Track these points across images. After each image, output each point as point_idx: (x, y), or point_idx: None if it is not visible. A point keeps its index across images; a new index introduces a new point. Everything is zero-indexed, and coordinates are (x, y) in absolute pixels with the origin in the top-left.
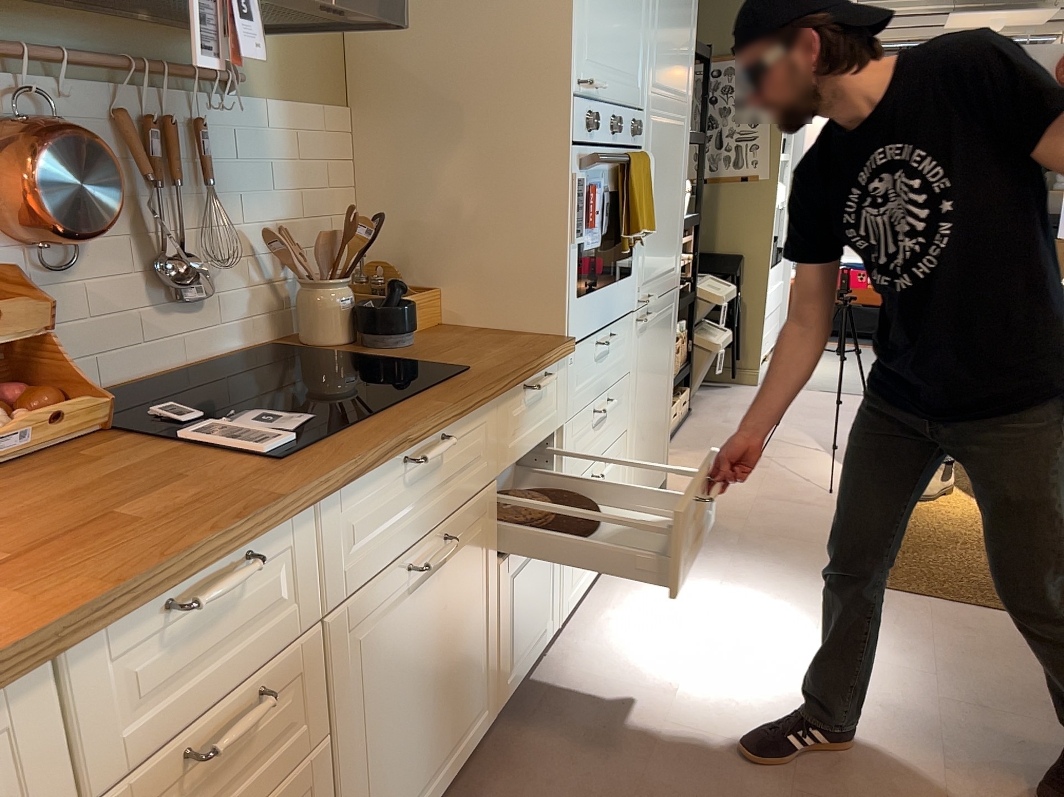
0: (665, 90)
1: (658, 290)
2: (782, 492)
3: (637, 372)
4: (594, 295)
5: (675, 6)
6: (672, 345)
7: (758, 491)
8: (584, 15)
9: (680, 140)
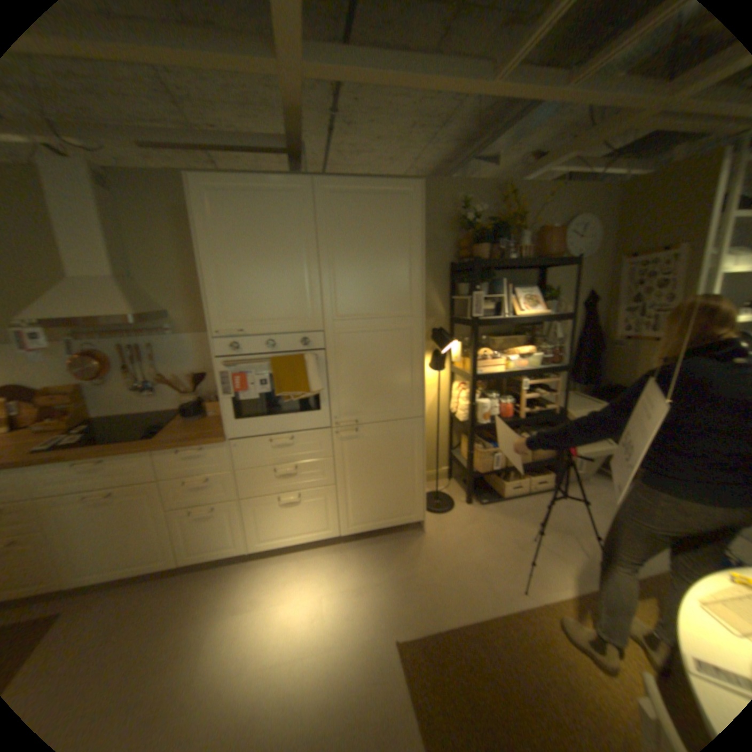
0: (360, 315)
1: (375, 418)
2: (494, 573)
3: (345, 459)
4: (258, 420)
5: (368, 270)
6: (414, 449)
7: (483, 561)
8: (216, 304)
9: (399, 338)
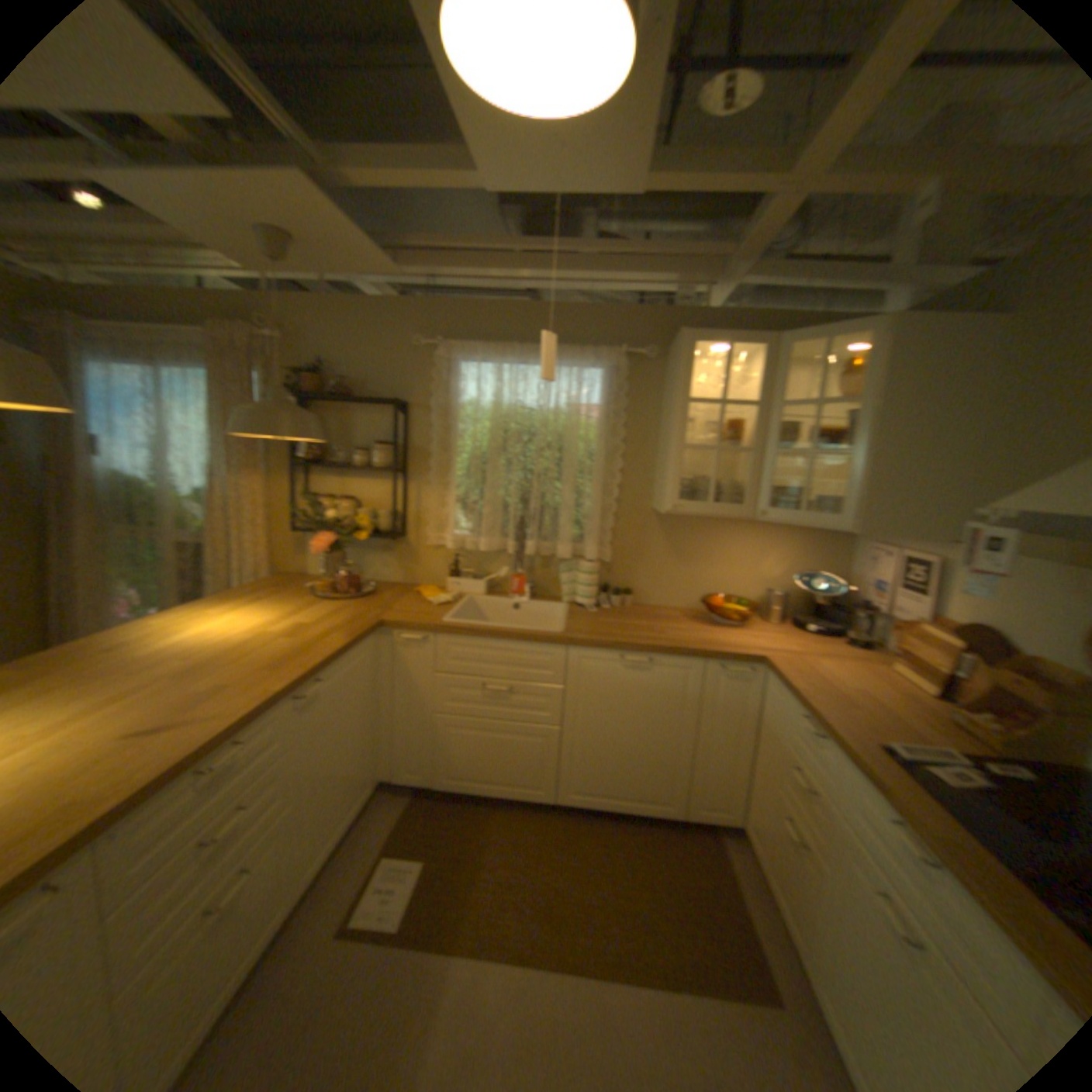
0: None
1: None
2: None
3: None
4: None
5: None
6: None
7: None
8: None
9: None
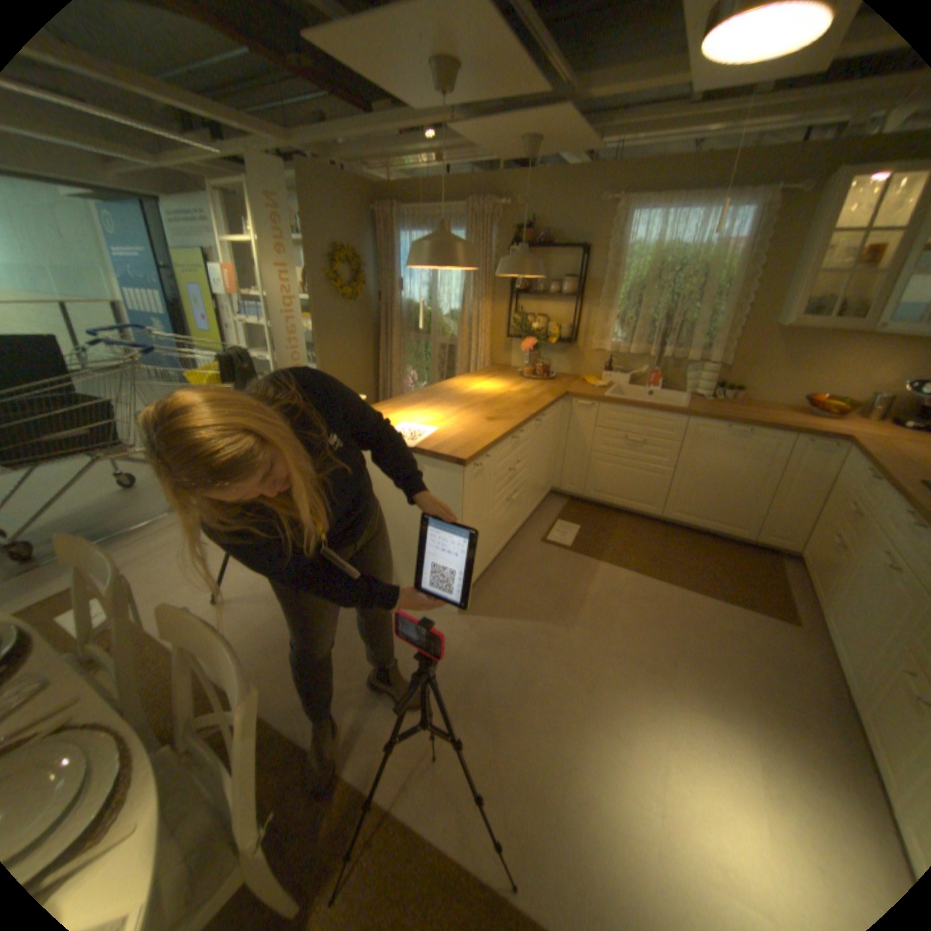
0: None
1: None
2: None
3: None
4: None
5: None
6: None
7: None
8: None
9: None
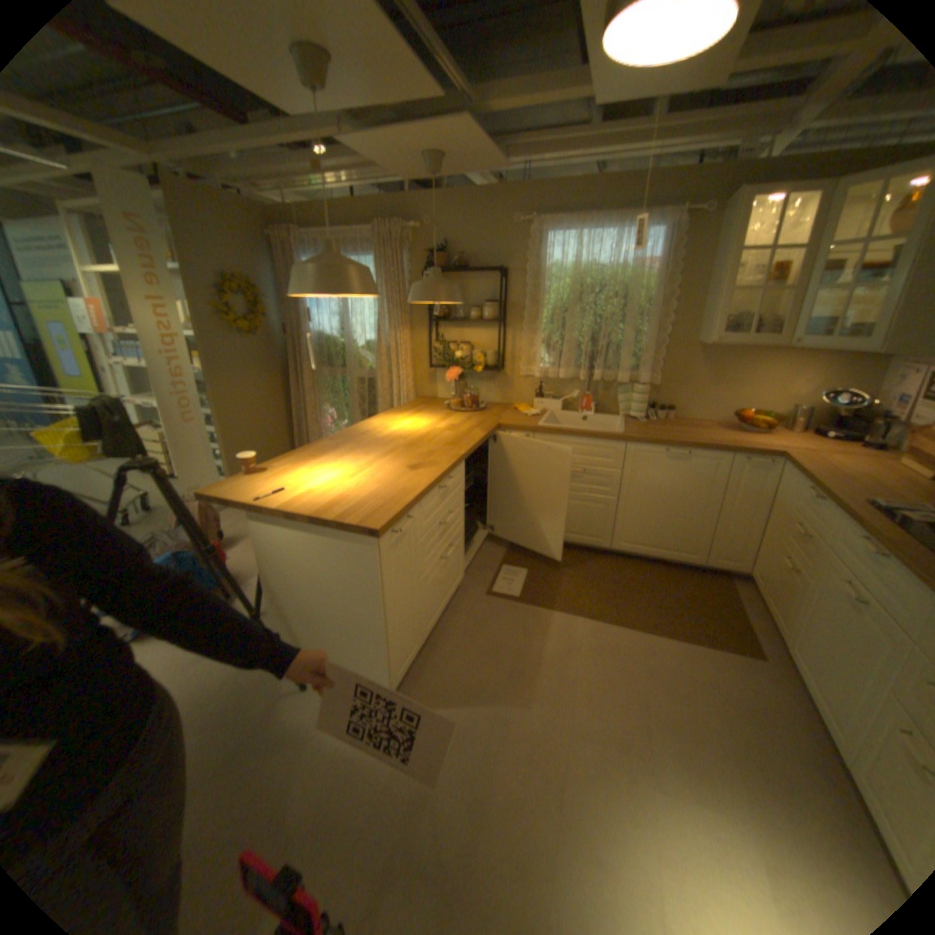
0: None
1: None
2: None
3: None
4: None
5: None
6: None
7: None
8: None
9: None
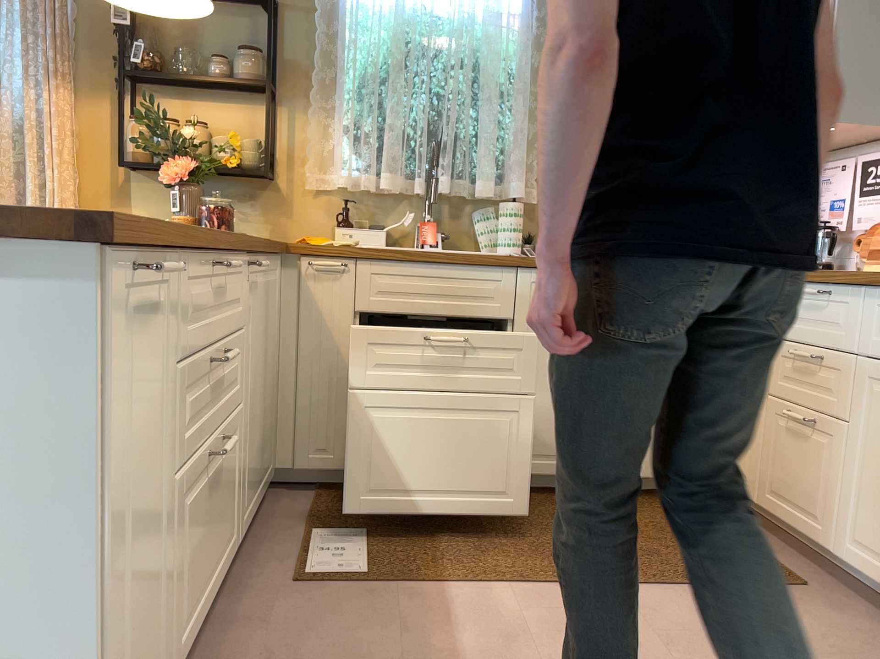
0: None
1: None
2: None
3: None
4: None
5: None
6: None
7: None
8: None
9: None
